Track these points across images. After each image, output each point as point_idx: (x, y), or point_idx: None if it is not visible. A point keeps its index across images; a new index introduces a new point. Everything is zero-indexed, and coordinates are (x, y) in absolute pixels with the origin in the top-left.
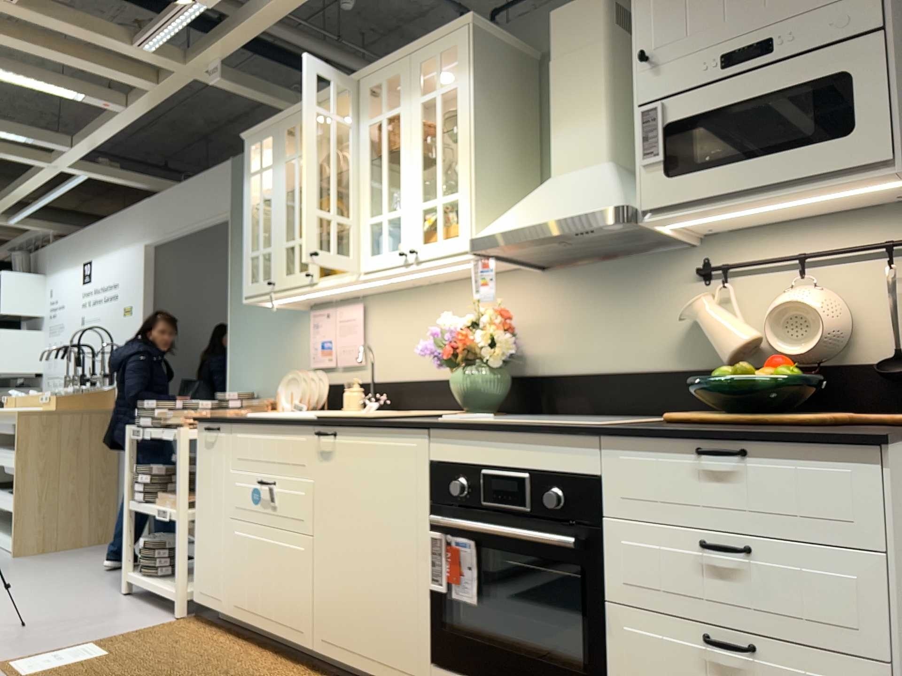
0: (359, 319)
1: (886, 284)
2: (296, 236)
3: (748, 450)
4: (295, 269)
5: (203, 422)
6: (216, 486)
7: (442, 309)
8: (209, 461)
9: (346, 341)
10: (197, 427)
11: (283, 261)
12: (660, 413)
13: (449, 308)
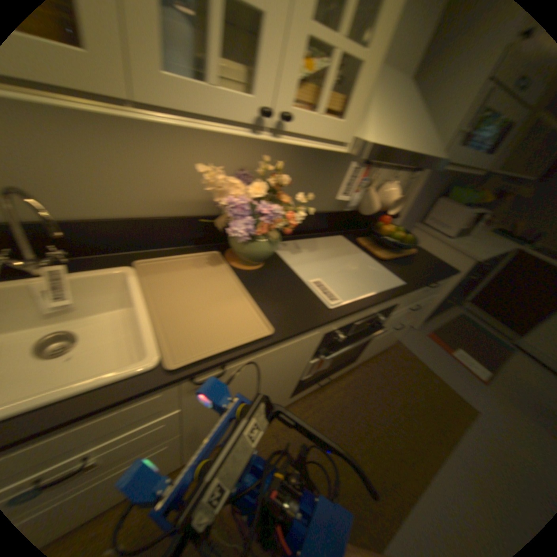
0: None
1: (409, 184)
2: None
3: (439, 283)
4: None
5: None
6: None
7: (152, 132)
8: None
9: None
10: None
11: None
12: (325, 232)
13: (164, 134)
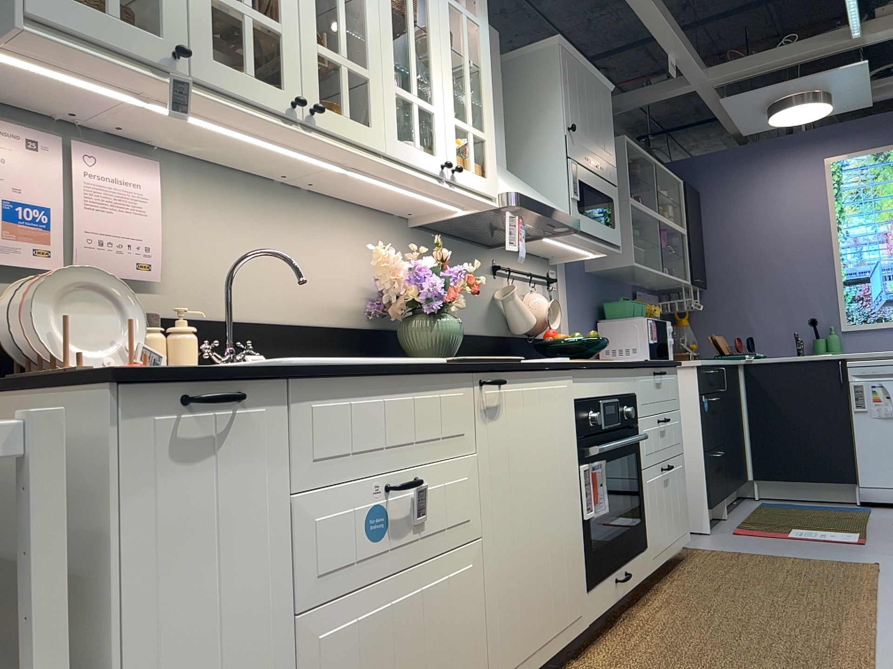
0: (152, 192)
1: (551, 298)
2: (248, 0)
3: (663, 371)
4: (249, 67)
5: (174, 379)
6: (235, 555)
7: (308, 229)
8: (193, 497)
9: (114, 225)
10: (107, 401)
11: (206, 23)
12: None
13: (317, 231)
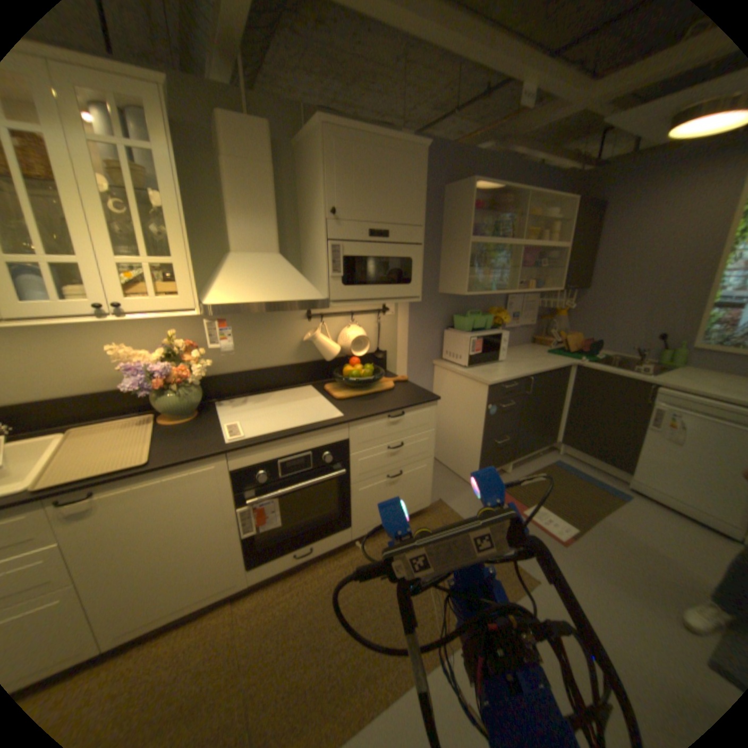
0: None
1: (377, 327)
2: None
3: (404, 413)
4: None
5: None
6: None
7: (75, 334)
8: None
9: None
10: None
11: None
12: (289, 386)
13: (85, 333)
